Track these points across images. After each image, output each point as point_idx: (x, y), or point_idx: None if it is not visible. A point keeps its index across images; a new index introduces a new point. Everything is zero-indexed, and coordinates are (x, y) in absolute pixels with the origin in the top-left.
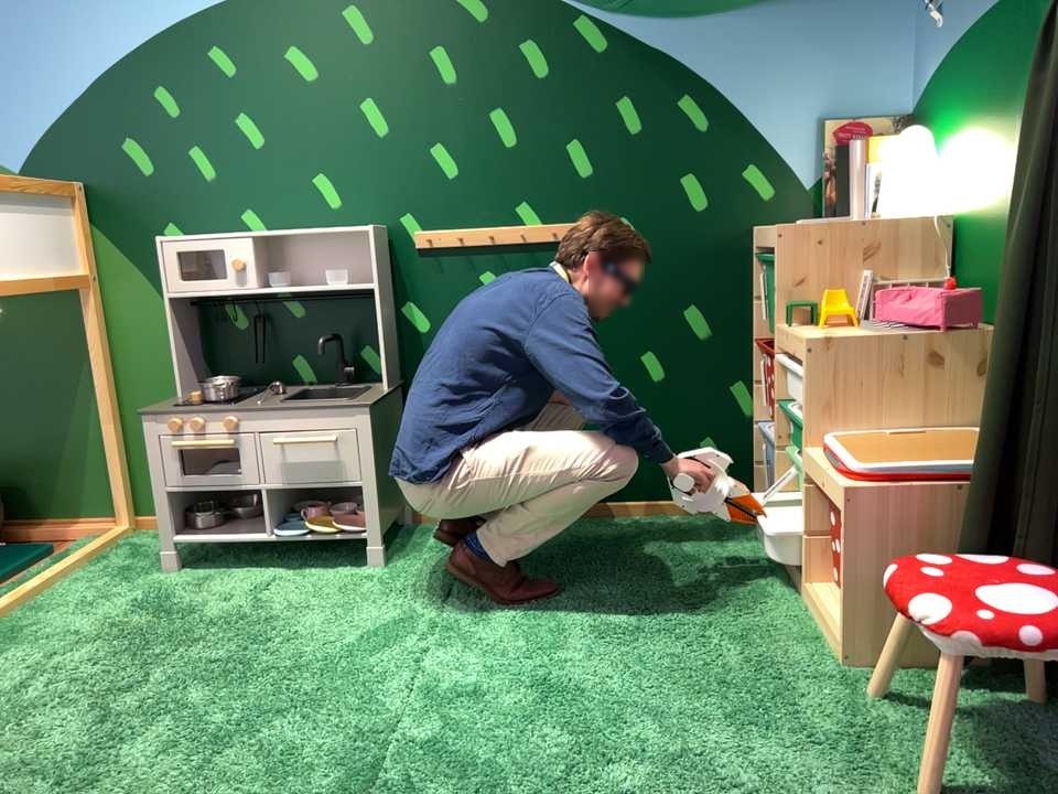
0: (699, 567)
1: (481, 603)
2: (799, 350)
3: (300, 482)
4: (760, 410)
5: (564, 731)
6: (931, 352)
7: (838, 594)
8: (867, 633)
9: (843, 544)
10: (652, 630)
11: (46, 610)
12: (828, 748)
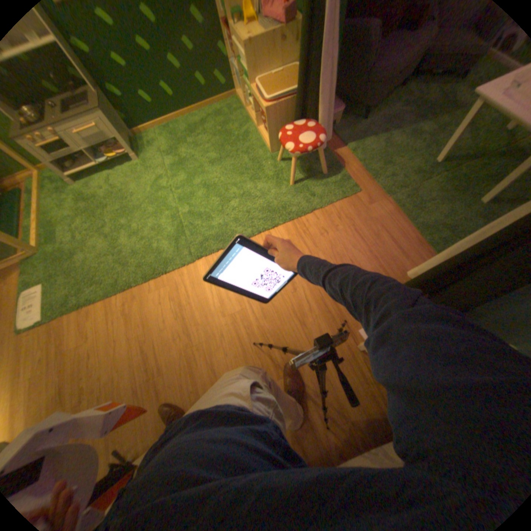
0: (227, 127)
1: (174, 163)
2: (240, 44)
3: (93, 143)
4: (229, 56)
5: (215, 197)
6: (281, 36)
7: (266, 134)
8: (274, 143)
9: (265, 122)
10: (223, 157)
11: (48, 212)
12: (270, 180)
